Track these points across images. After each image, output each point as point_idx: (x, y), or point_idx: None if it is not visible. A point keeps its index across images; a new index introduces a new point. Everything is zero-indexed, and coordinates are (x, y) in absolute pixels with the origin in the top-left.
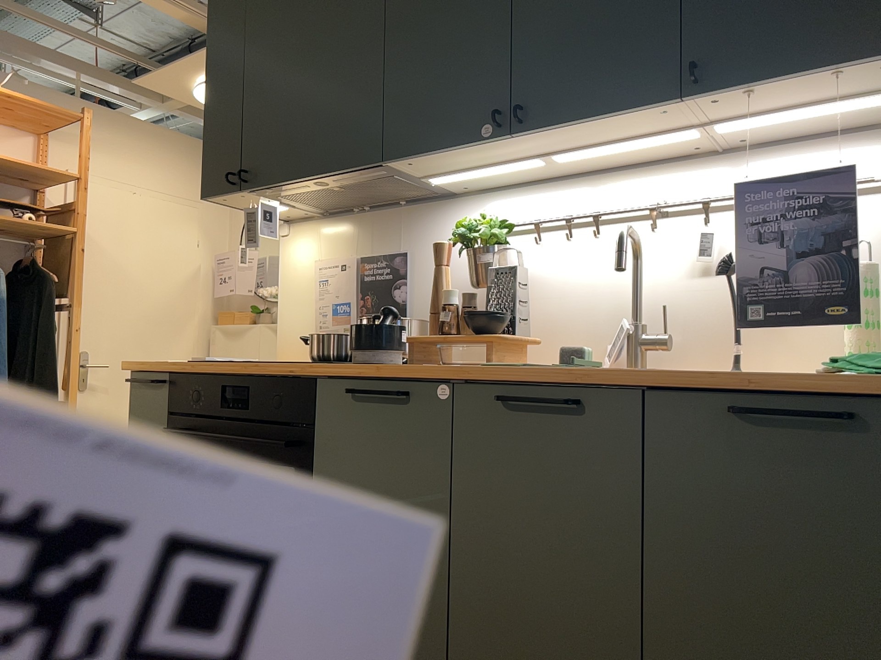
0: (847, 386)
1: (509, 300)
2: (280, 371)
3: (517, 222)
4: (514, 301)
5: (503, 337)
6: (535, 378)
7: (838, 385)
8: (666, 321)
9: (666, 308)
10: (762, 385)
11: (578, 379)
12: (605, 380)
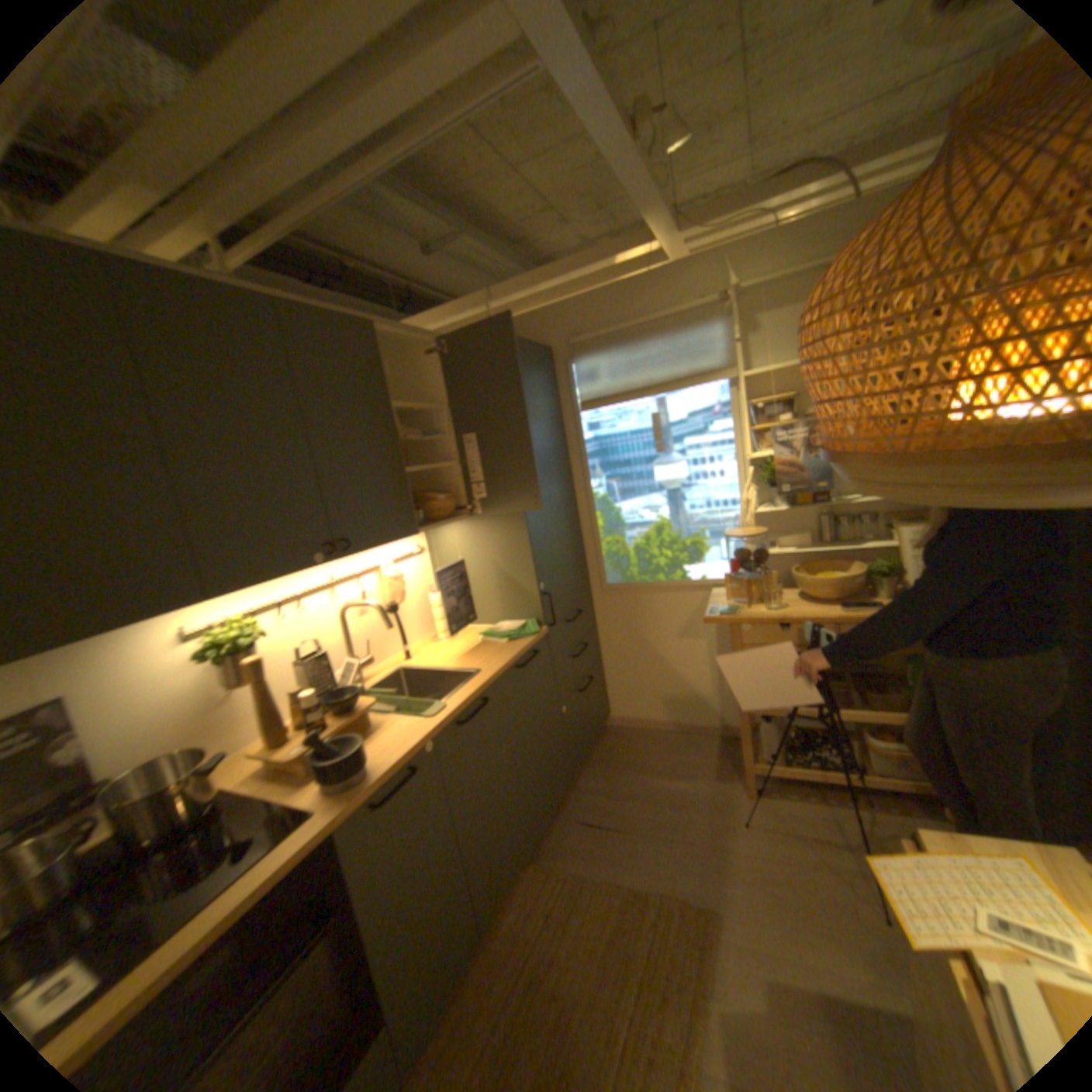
0: (527, 644)
1: (326, 680)
2: (273, 873)
3: (236, 619)
4: (323, 679)
5: (374, 702)
6: (461, 704)
7: (531, 644)
8: (368, 649)
9: (367, 642)
10: (520, 655)
11: (480, 690)
12: (488, 684)
